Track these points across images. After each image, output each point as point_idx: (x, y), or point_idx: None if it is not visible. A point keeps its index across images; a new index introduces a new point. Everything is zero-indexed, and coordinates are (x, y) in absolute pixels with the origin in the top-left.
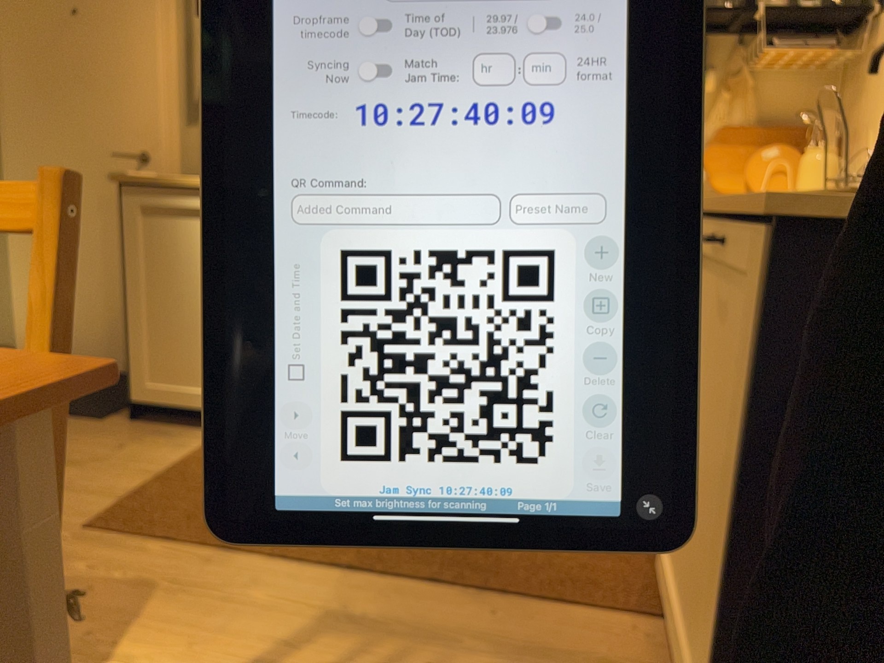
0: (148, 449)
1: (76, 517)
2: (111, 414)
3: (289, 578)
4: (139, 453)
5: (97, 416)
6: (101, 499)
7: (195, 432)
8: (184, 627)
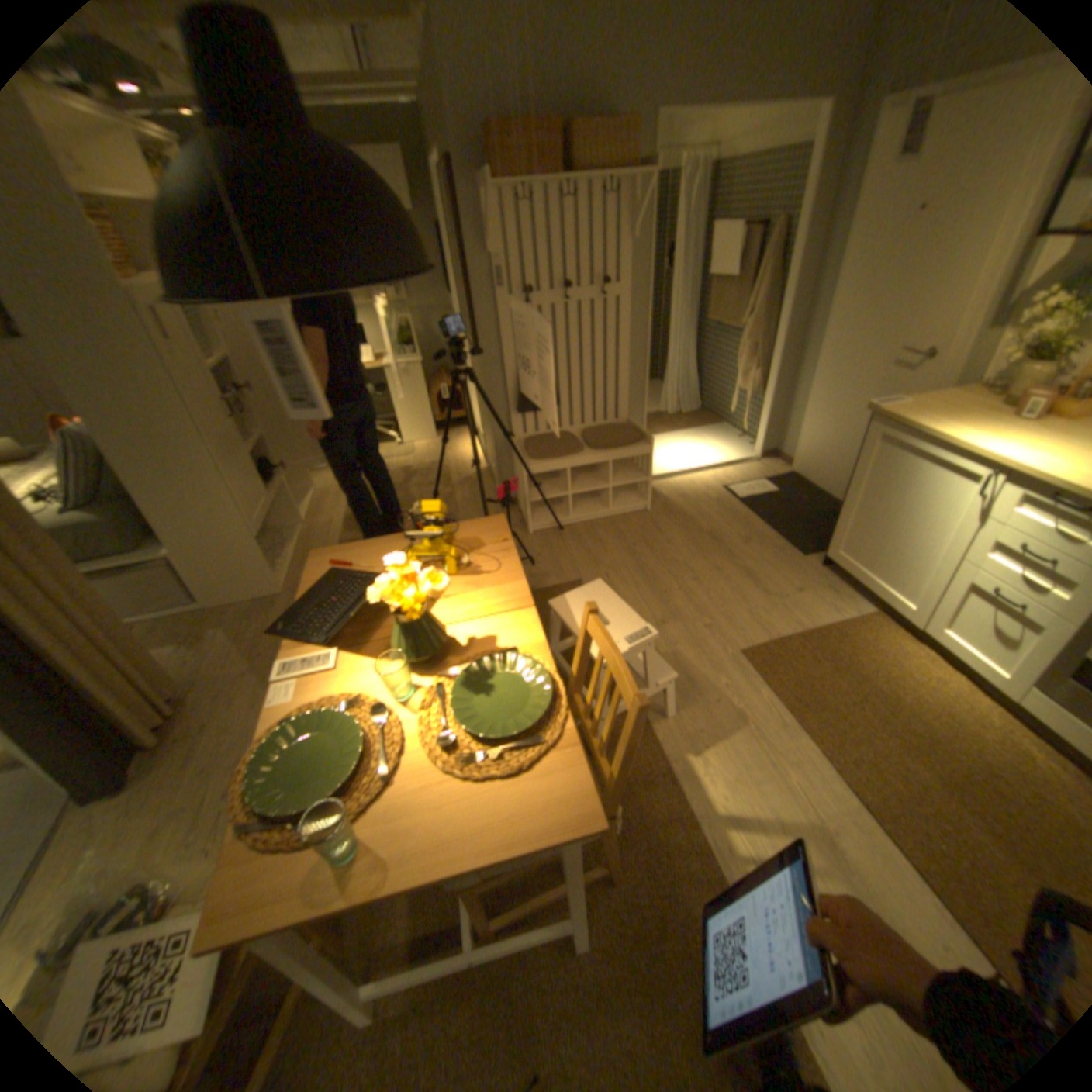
0: (815, 604)
1: (742, 642)
2: (814, 555)
3: (823, 782)
4: (807, 605)
5: (805, 552)
6: (762, 635)
7: (856, 604)
8: (745, 764)
